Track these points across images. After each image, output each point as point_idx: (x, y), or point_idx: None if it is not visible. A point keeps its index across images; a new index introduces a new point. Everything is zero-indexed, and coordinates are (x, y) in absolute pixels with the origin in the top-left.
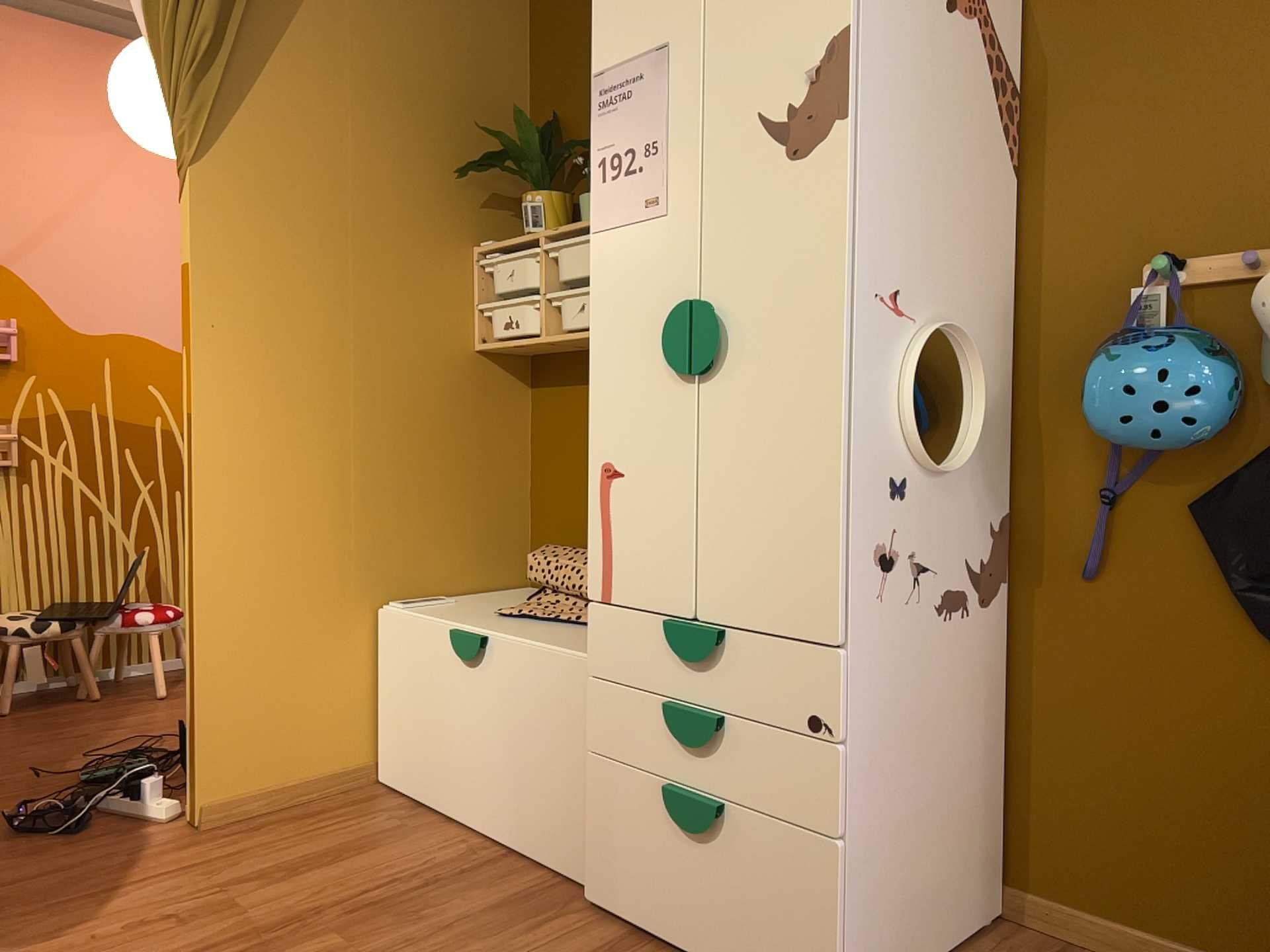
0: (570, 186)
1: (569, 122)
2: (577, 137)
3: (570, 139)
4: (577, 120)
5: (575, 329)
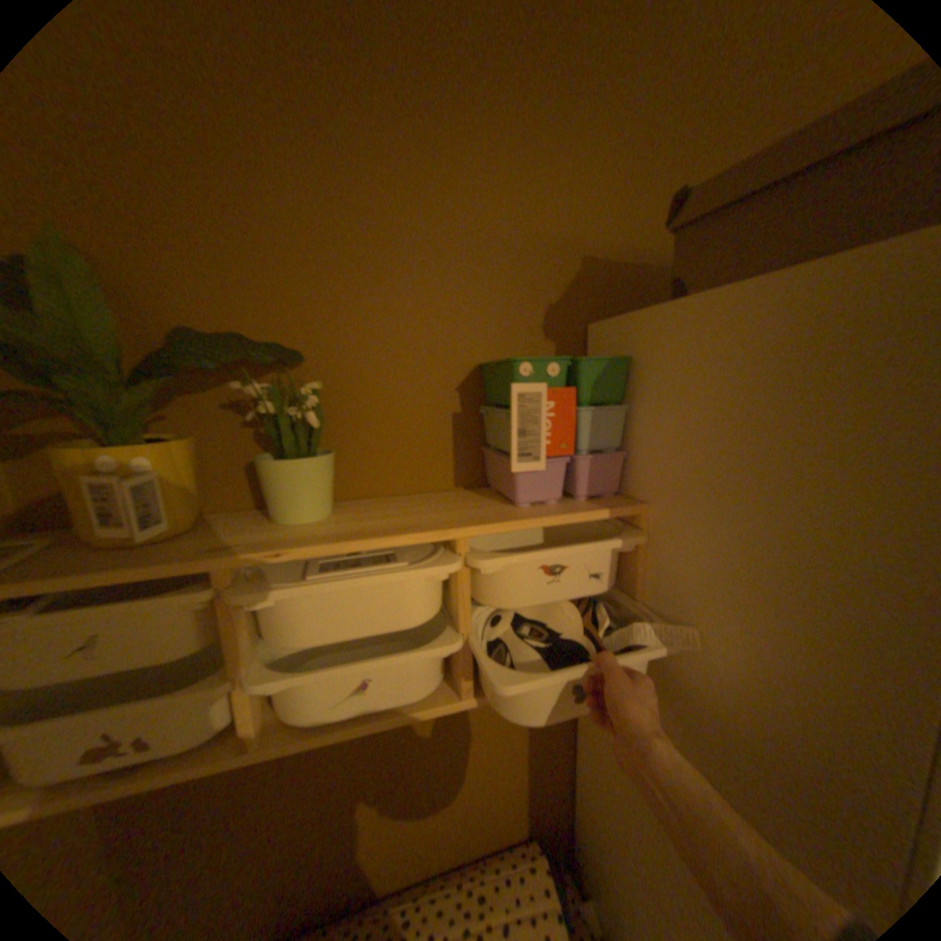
0: (152, 400)
1: (121, 265)
2: (157, 304)
3: (130, 304)
4: (151, 268)
5: (355, 719)
